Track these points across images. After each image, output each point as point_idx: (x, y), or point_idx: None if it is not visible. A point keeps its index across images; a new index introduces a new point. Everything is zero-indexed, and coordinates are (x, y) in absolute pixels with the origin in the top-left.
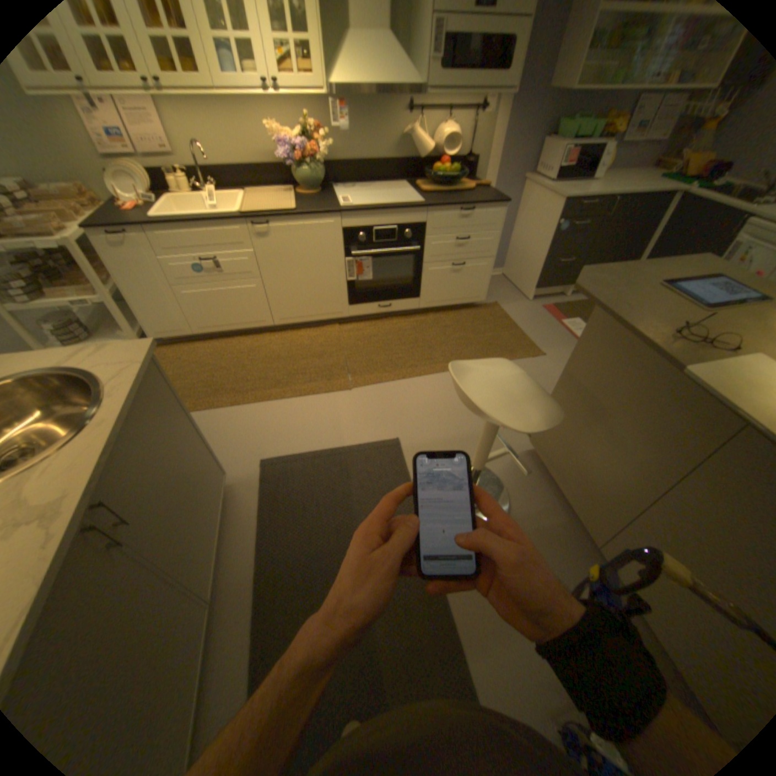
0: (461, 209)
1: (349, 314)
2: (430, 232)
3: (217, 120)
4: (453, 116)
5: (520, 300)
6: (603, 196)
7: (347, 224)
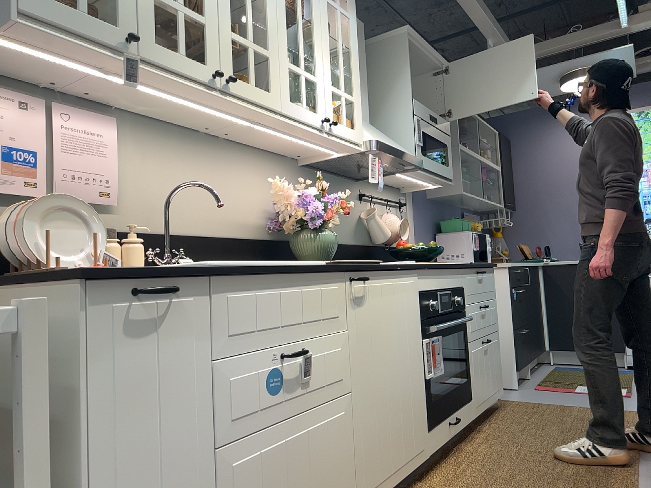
0: (478, 271)
1: (429, 449)
2: (467, 299)
3: (193, 172)
4: (386, 209)
5: (508, 391)
6: (520, 267)
7: (422, 285)
